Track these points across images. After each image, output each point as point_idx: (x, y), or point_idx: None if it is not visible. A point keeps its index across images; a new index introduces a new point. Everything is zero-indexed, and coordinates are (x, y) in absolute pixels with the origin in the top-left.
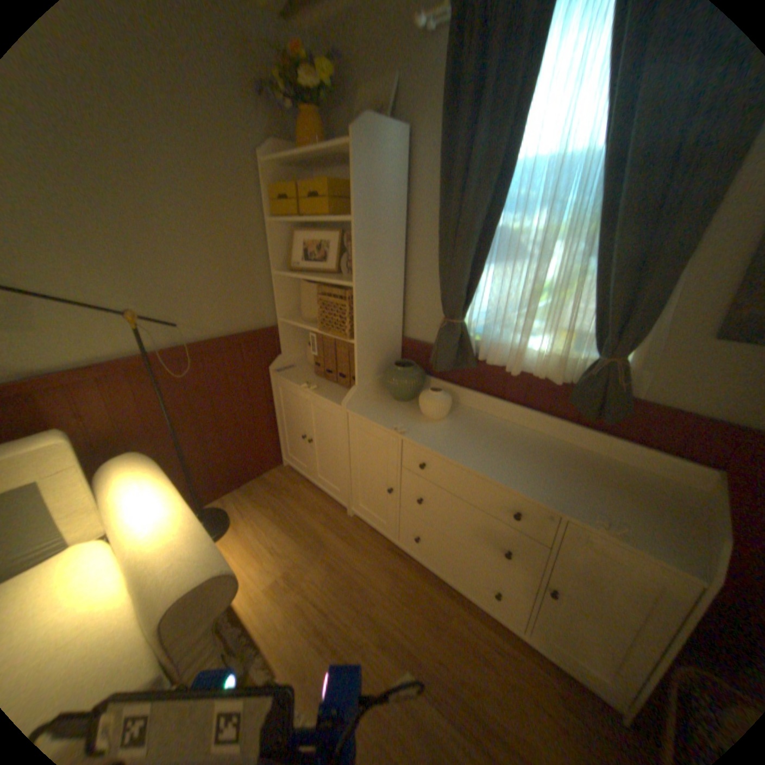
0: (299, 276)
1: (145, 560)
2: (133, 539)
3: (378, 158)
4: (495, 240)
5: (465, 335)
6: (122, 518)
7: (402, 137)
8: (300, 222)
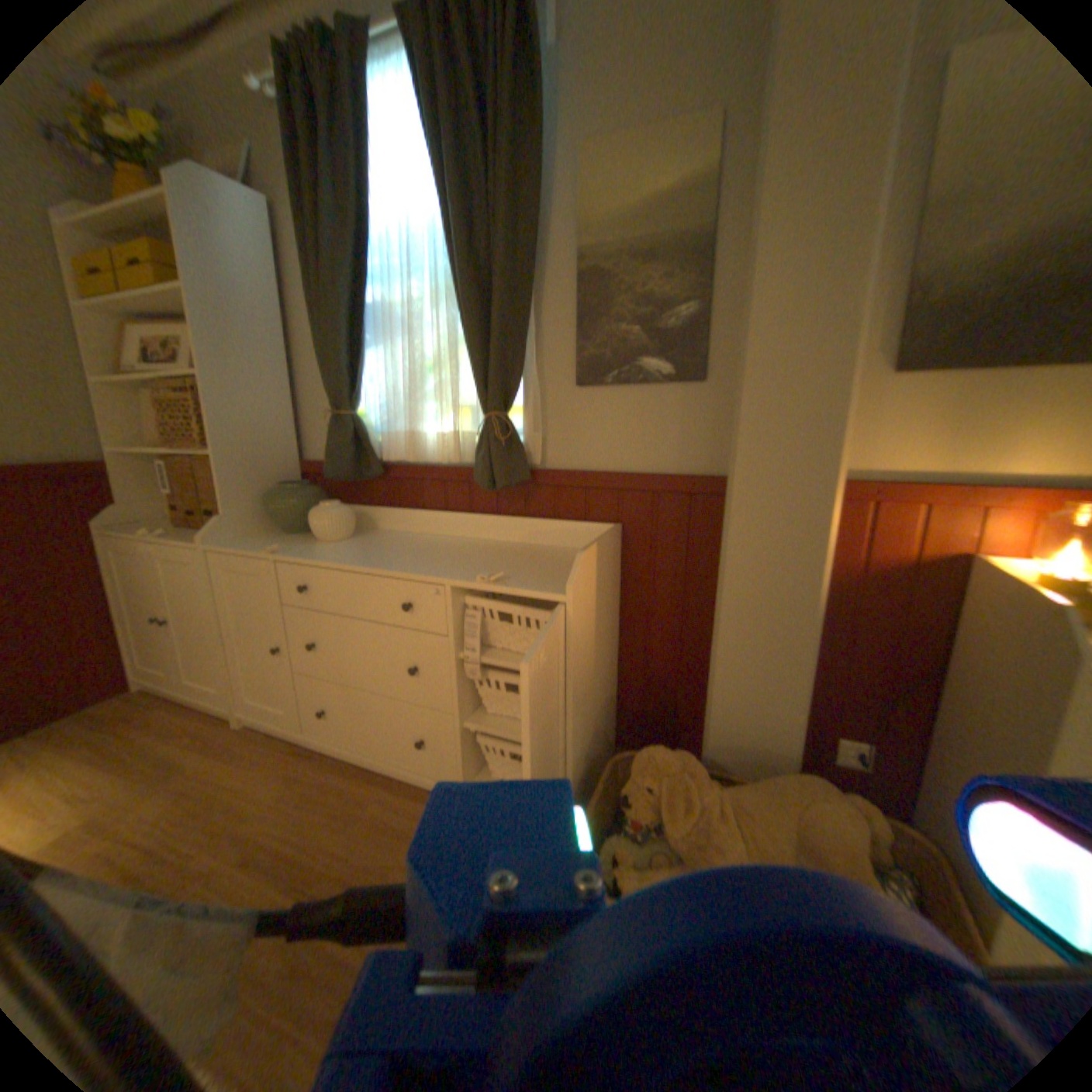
0: (126, 377)
1: None
2: None
3: (216, 220)
4: (371, 314)
5: (359, 430)
6: None
7: (253, 205)
8: (137, 318)
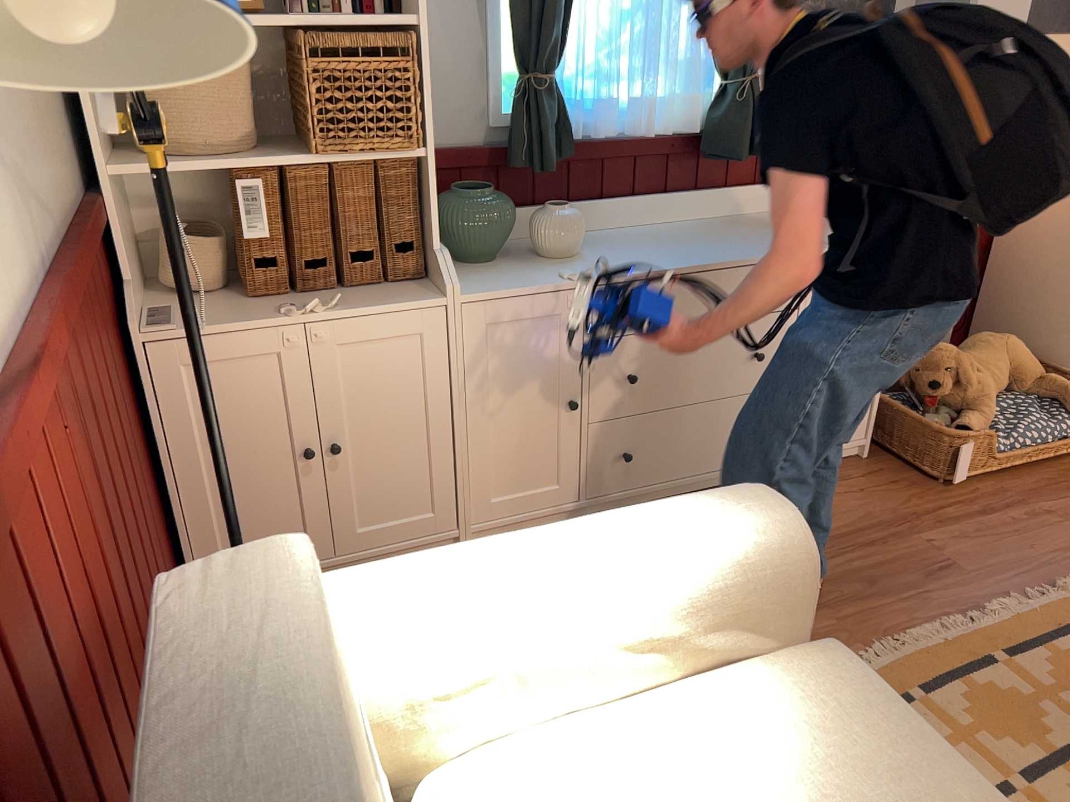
0: None
1: (684, 557)
2: (611, 577)
3: None
4: None
5: (560, 100)
6: (526, 601)
7: None
8: None
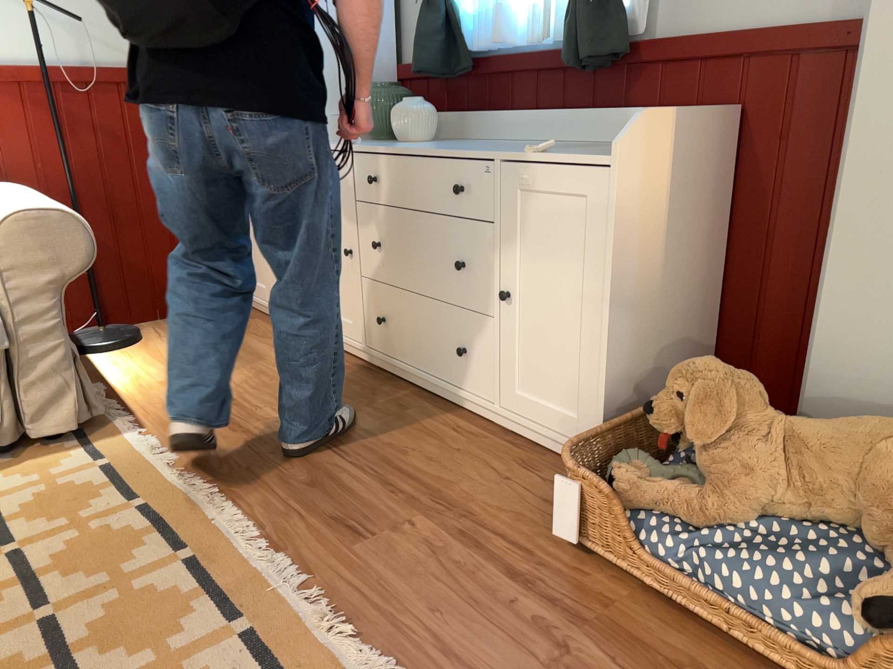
0: None
1: None
2: None
3: None
4: None
5: (449, 18)
6: None
7: None
8: None
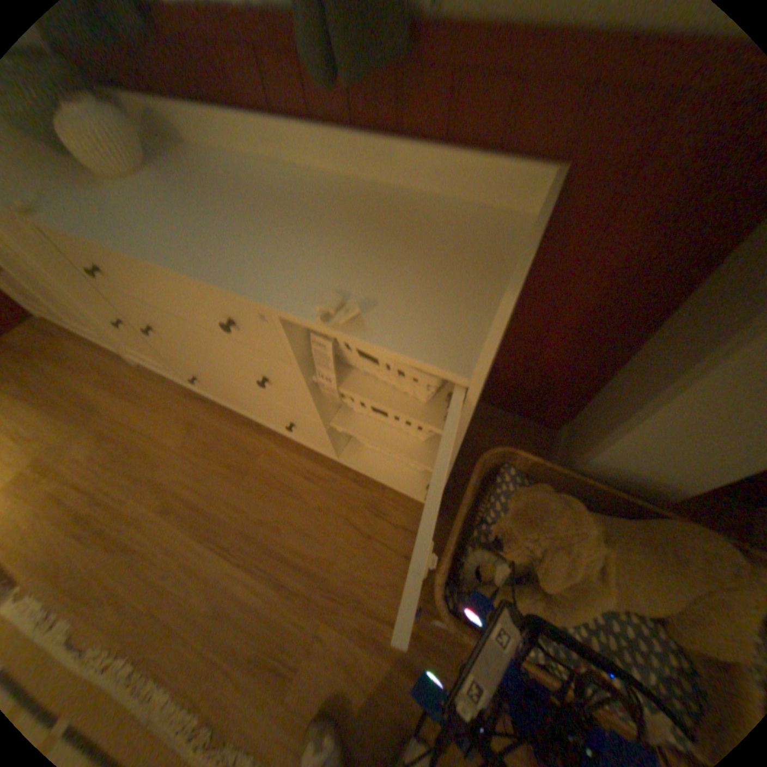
0: None
1: None
2: None
3: None
4: None
5: None
6: None
7: None
8: None
